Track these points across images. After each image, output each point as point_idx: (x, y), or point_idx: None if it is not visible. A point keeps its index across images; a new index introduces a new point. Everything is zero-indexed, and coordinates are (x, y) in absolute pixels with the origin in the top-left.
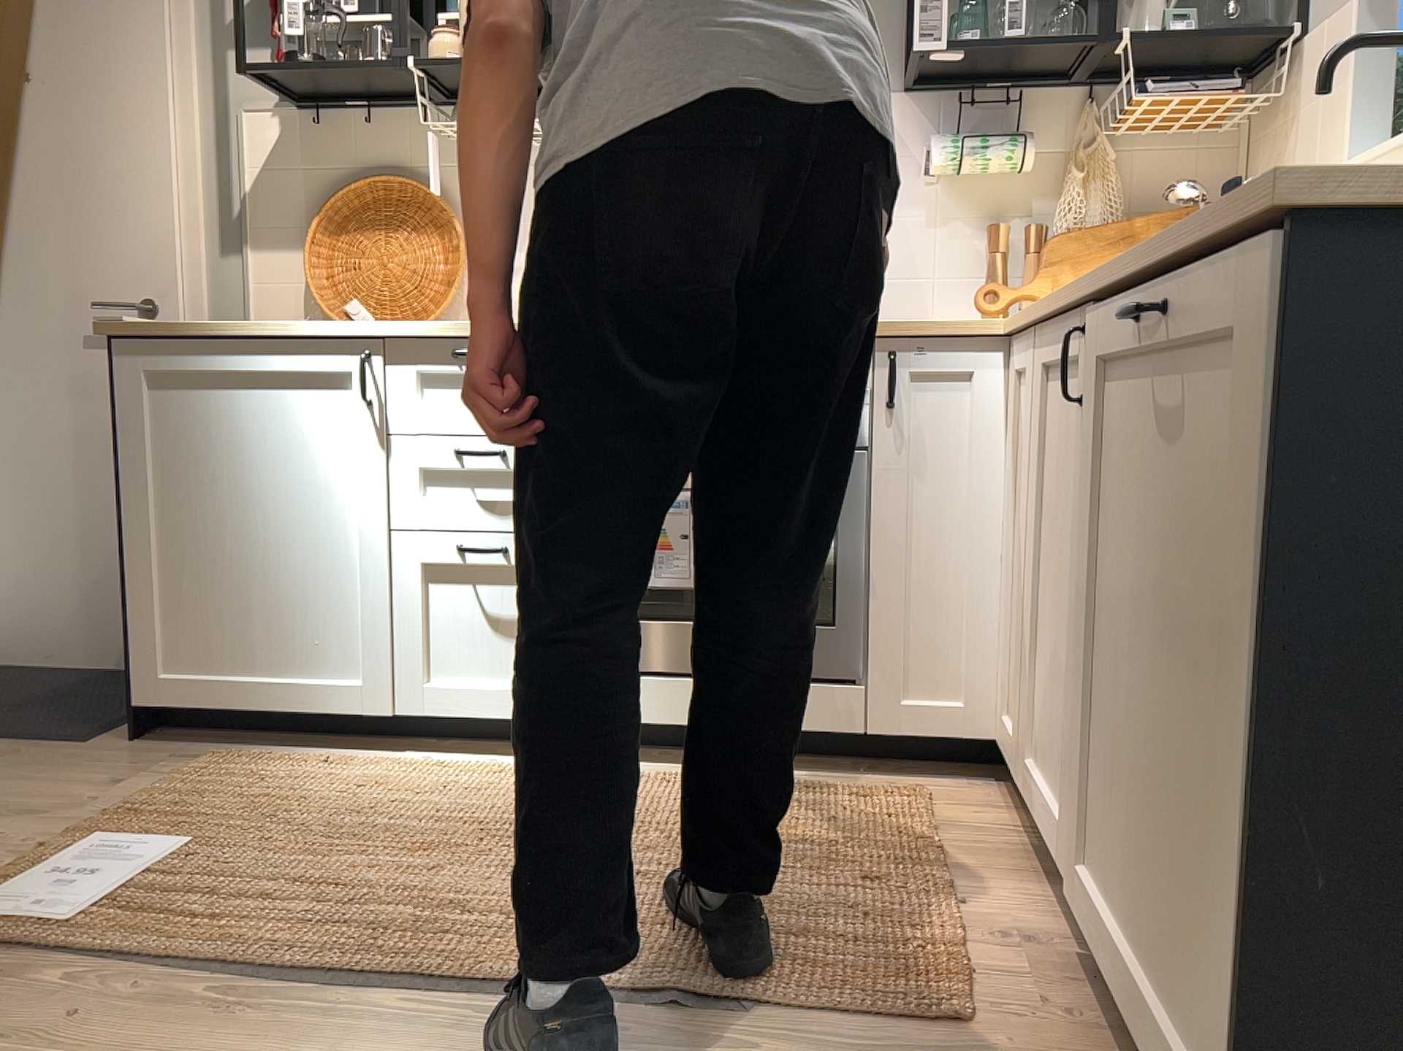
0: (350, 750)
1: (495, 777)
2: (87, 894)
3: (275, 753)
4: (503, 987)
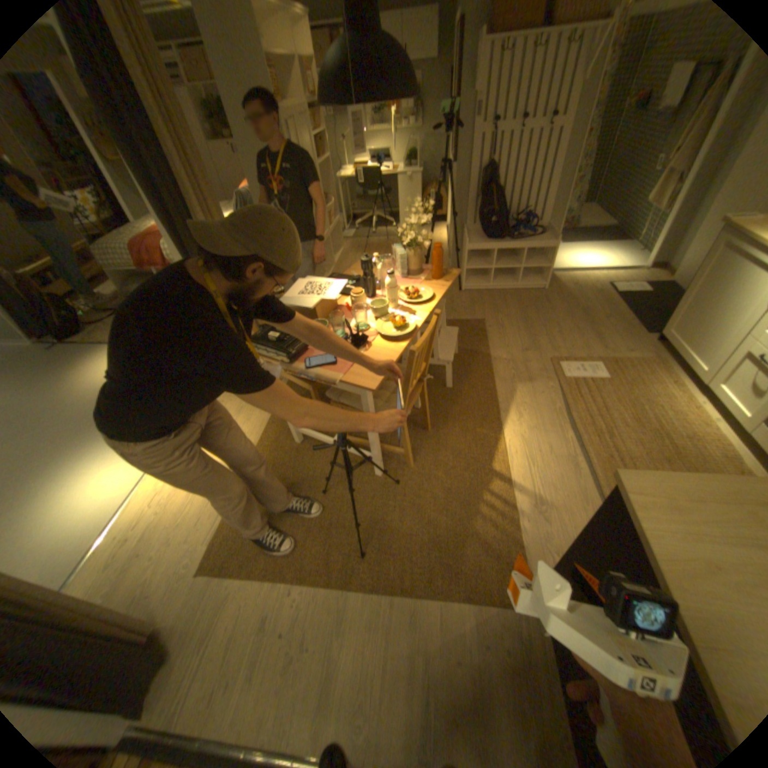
0: (693, 383)
1: (701, 423)
2: (578, 373)
3: (672, 369)
4: (585, 451)
